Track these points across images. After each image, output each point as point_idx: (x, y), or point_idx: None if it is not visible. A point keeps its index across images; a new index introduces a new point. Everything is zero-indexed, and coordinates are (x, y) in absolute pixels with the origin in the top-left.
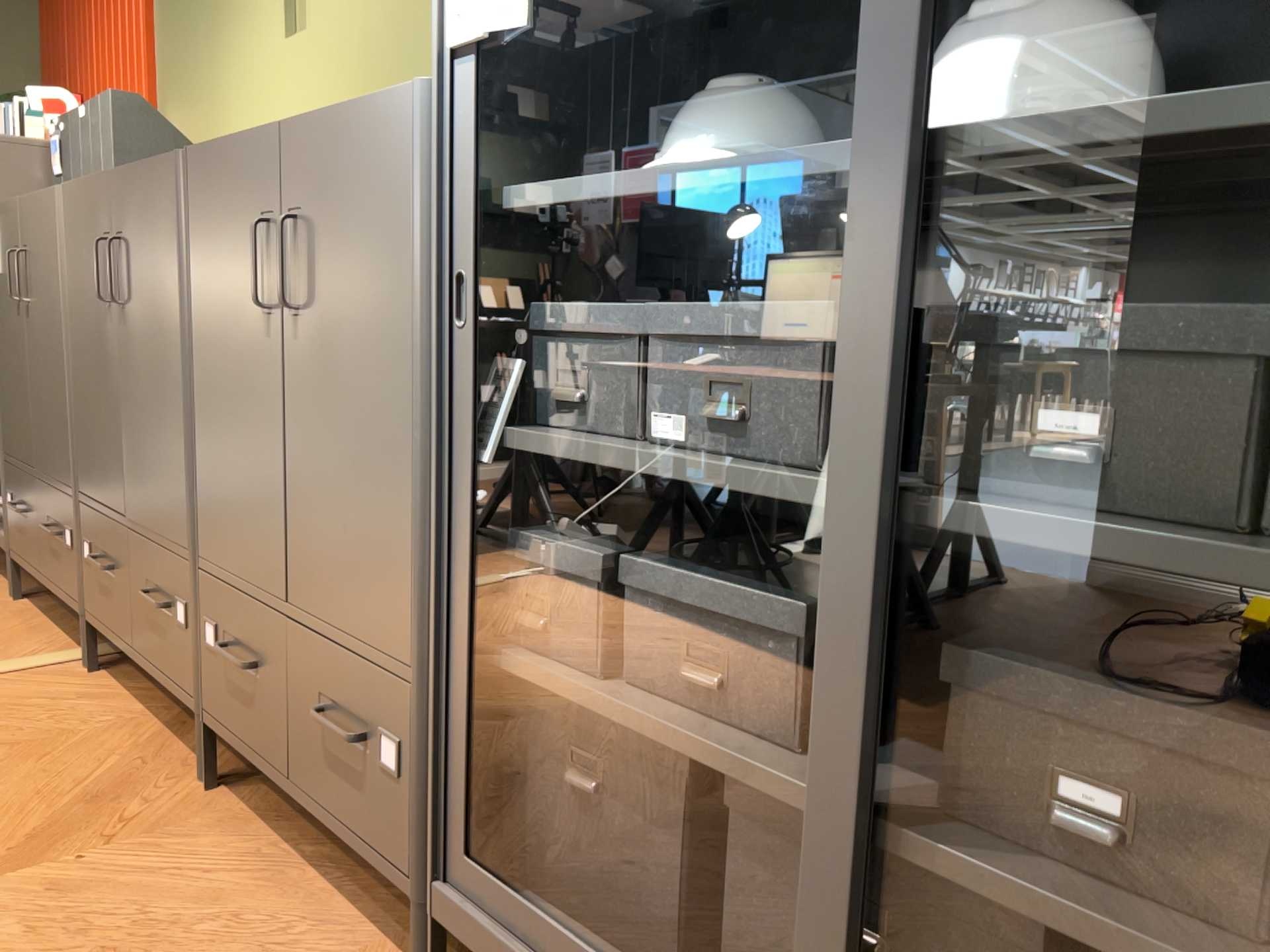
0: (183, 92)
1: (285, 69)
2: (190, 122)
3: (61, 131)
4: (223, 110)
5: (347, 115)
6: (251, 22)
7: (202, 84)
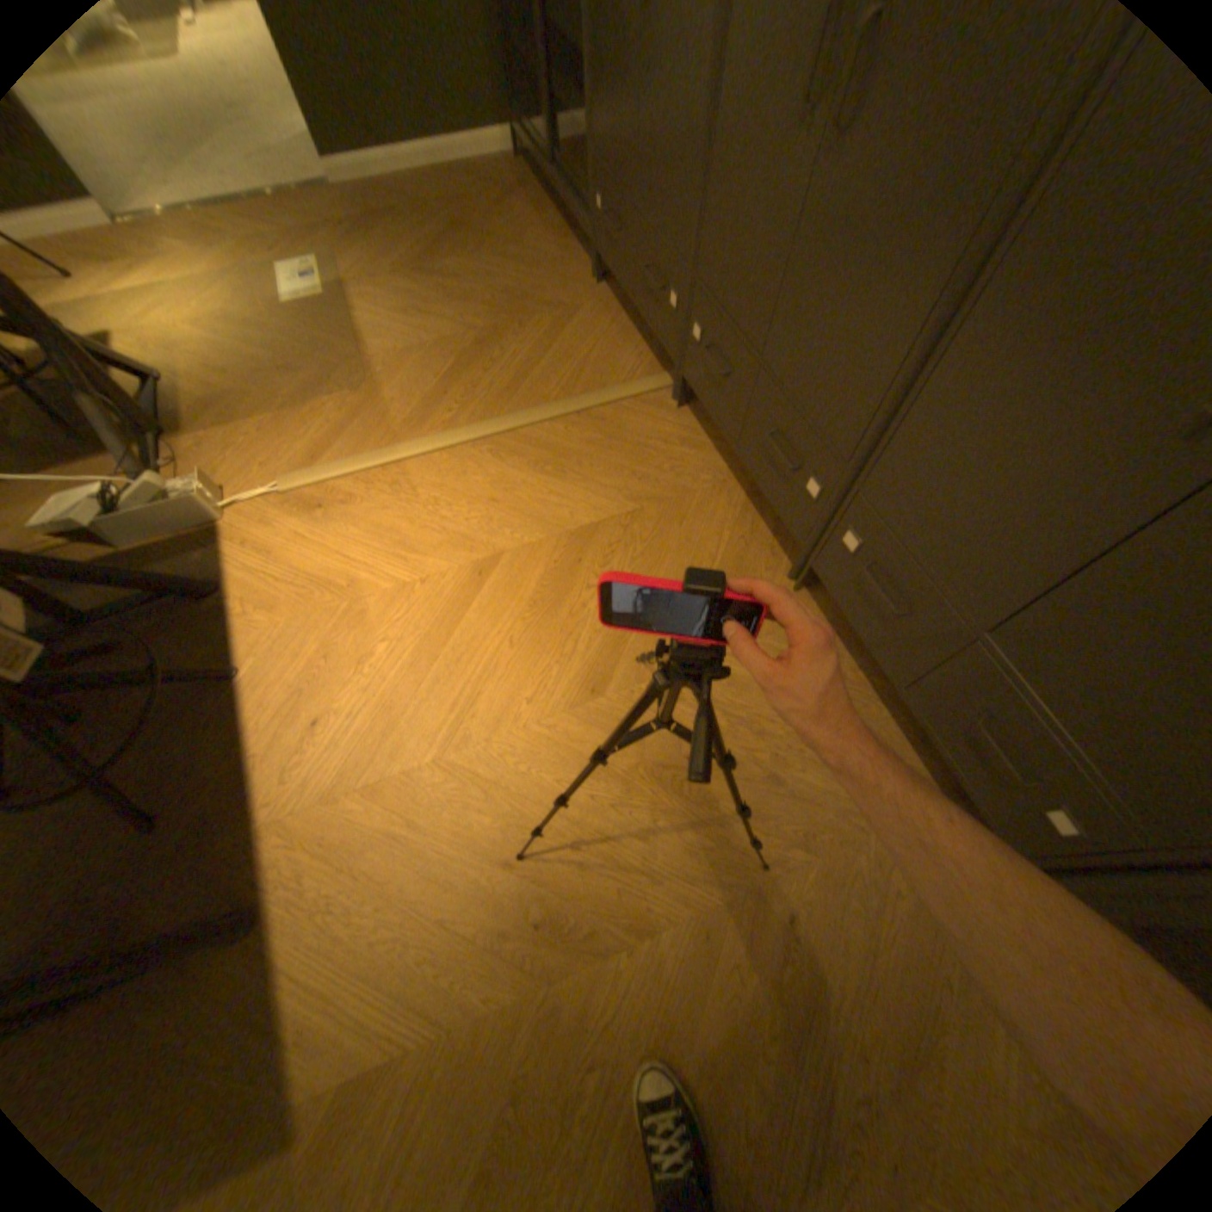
0: None
1: None
2: None
3: None
4: None
5: None
6: None
7: None
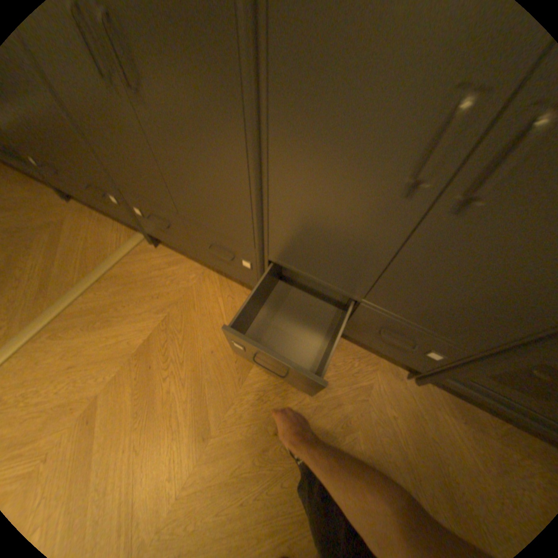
0: None
1: None
2: None
3: None
4: None
5: None
6: None
7: None
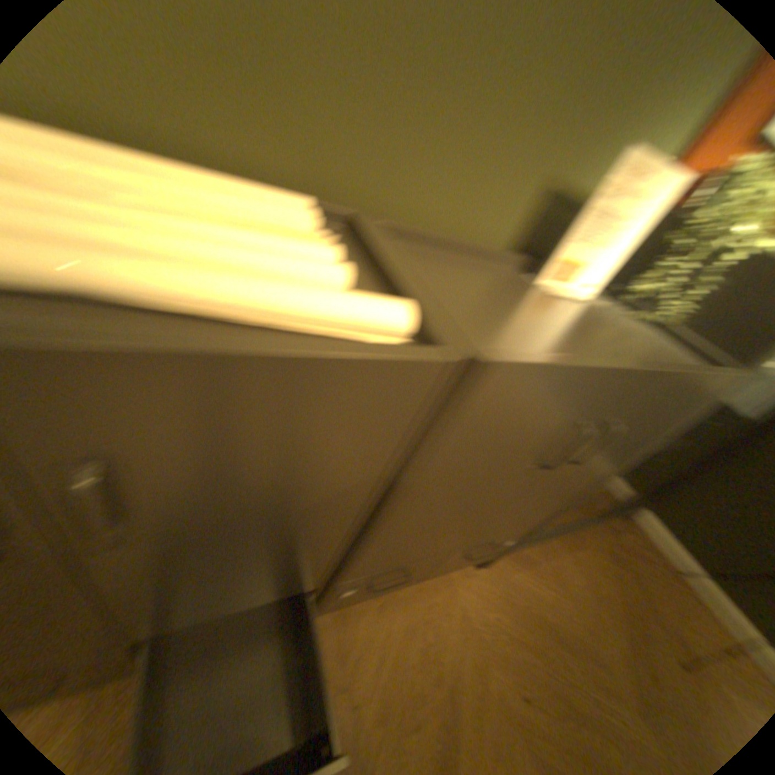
0: None
1: None
2: None
3: None
4: None
5: (703, 380)
6: None
7: None
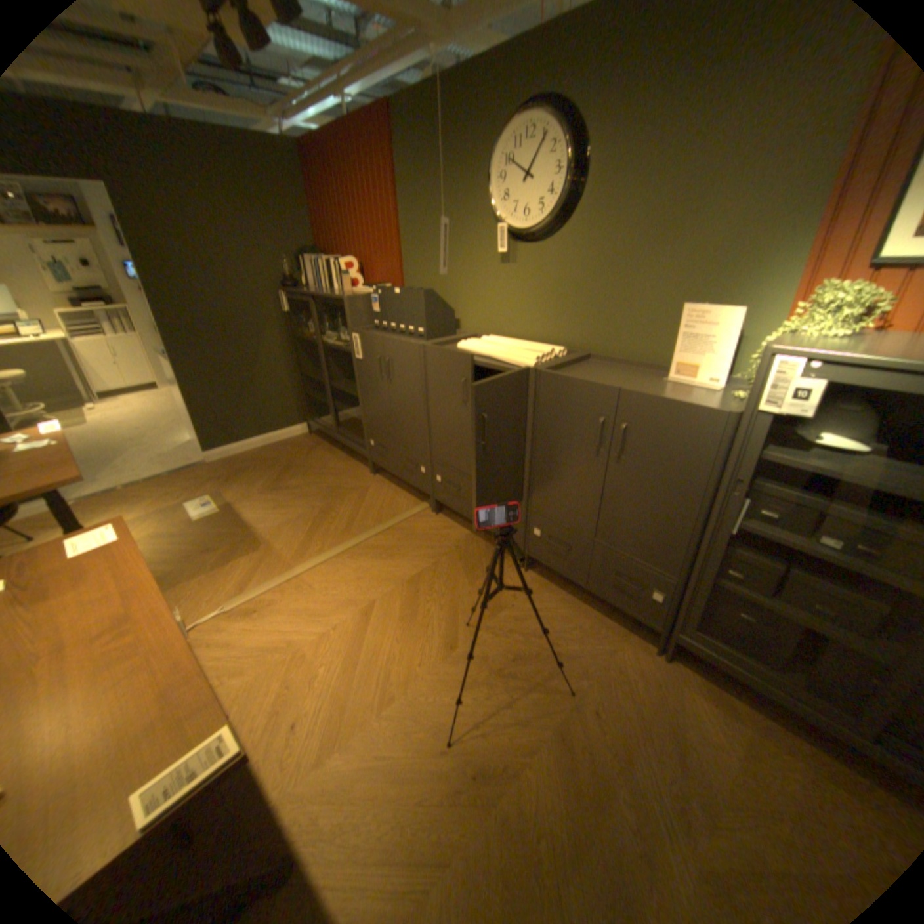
0: (422, 266)
1: (500, 277)
2: (427, 282)
3: (377, 293)
4: (453, 283)
5: (675, 404)
6: (474, 248)
7: (436, 267)
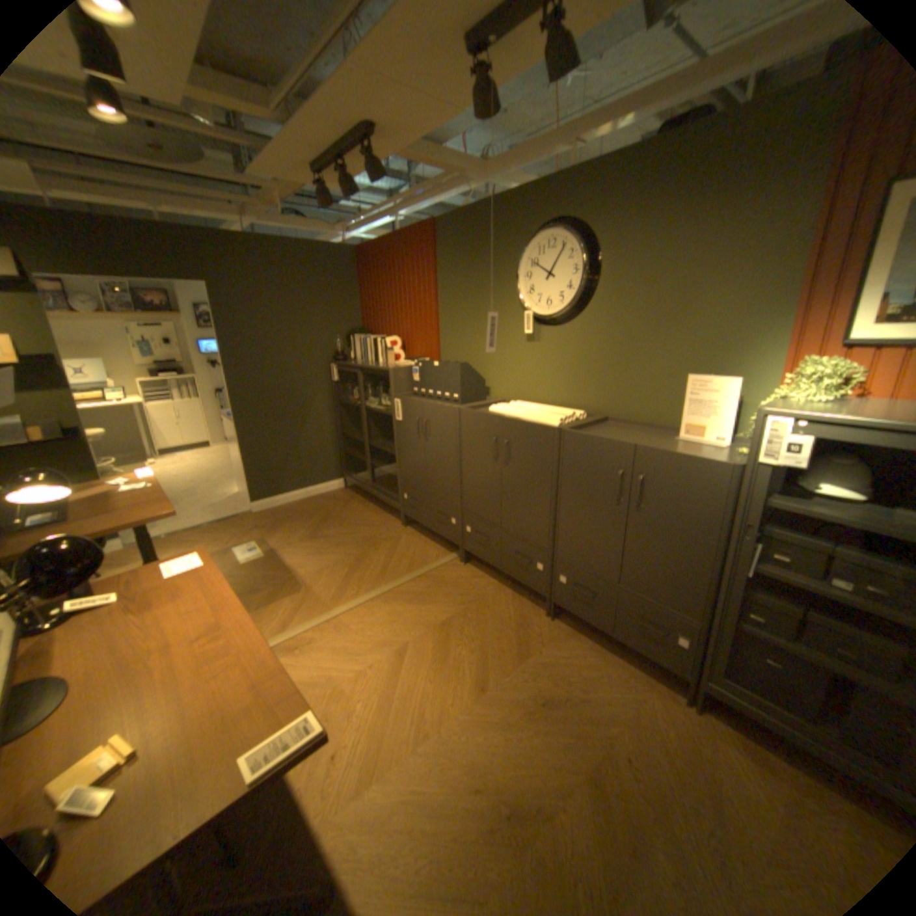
0: (456, 343)
1: (525, 352)
2: (461, 356)
3: (417, 365)
4: (483, 357)
5: (685, 459)
6: (503, 329)
7: (469, 344)
